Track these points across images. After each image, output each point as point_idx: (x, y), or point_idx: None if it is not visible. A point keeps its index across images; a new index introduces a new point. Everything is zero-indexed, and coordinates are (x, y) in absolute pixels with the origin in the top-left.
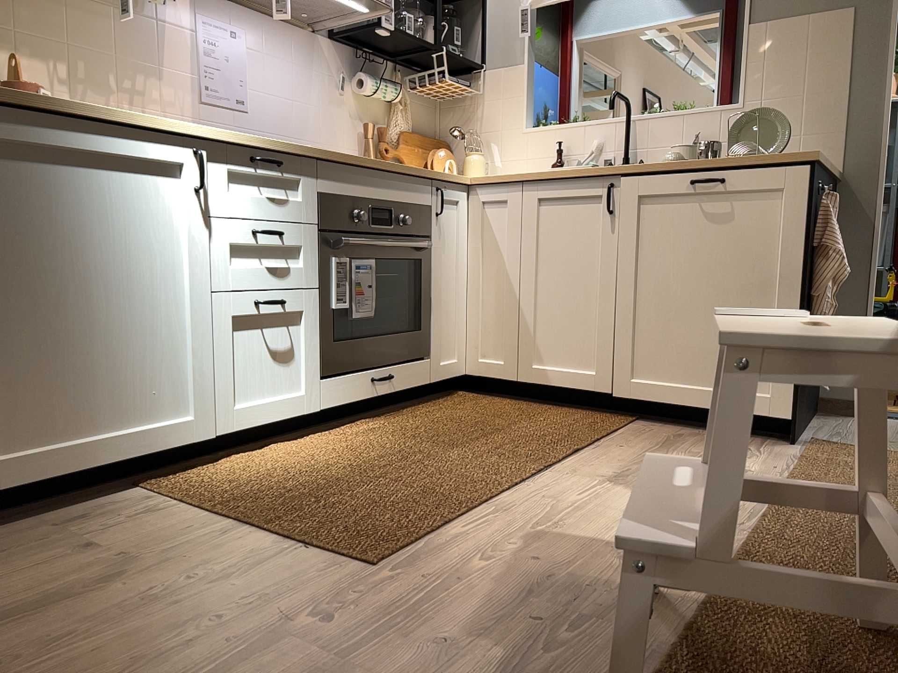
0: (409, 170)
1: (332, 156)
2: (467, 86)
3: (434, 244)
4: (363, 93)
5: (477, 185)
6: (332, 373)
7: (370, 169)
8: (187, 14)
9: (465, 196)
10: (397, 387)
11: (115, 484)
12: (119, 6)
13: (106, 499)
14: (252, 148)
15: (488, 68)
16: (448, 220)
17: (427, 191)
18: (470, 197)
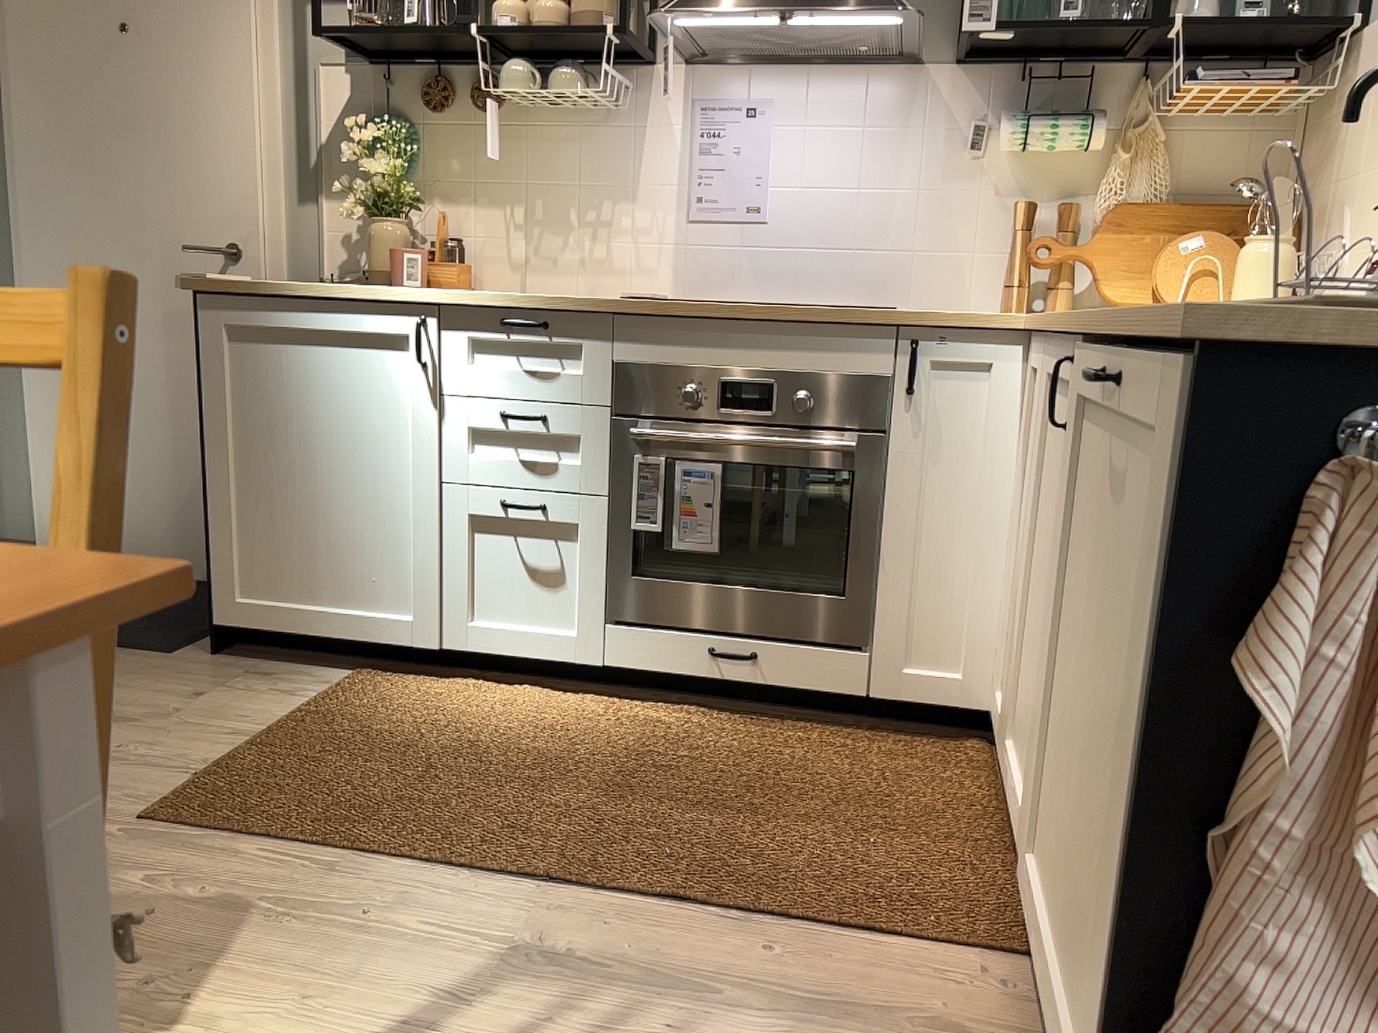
0: (820, 316)
1: (634, 308)
2: (1284, 80)
3: (899, 451)
4: (995, 149)
5: (1034, 337)
6: (649, 625)
7: (721, 320)
8: (672, 99)
9: (1019, 359)
10: (775, 684)
11: (360, 662)
12: (581, 118)
13: (309, 670)
14: (497, 307)
15: (1372, 20)
16: (957, 406)
17: (883, 352)
18: (1031, 360)
